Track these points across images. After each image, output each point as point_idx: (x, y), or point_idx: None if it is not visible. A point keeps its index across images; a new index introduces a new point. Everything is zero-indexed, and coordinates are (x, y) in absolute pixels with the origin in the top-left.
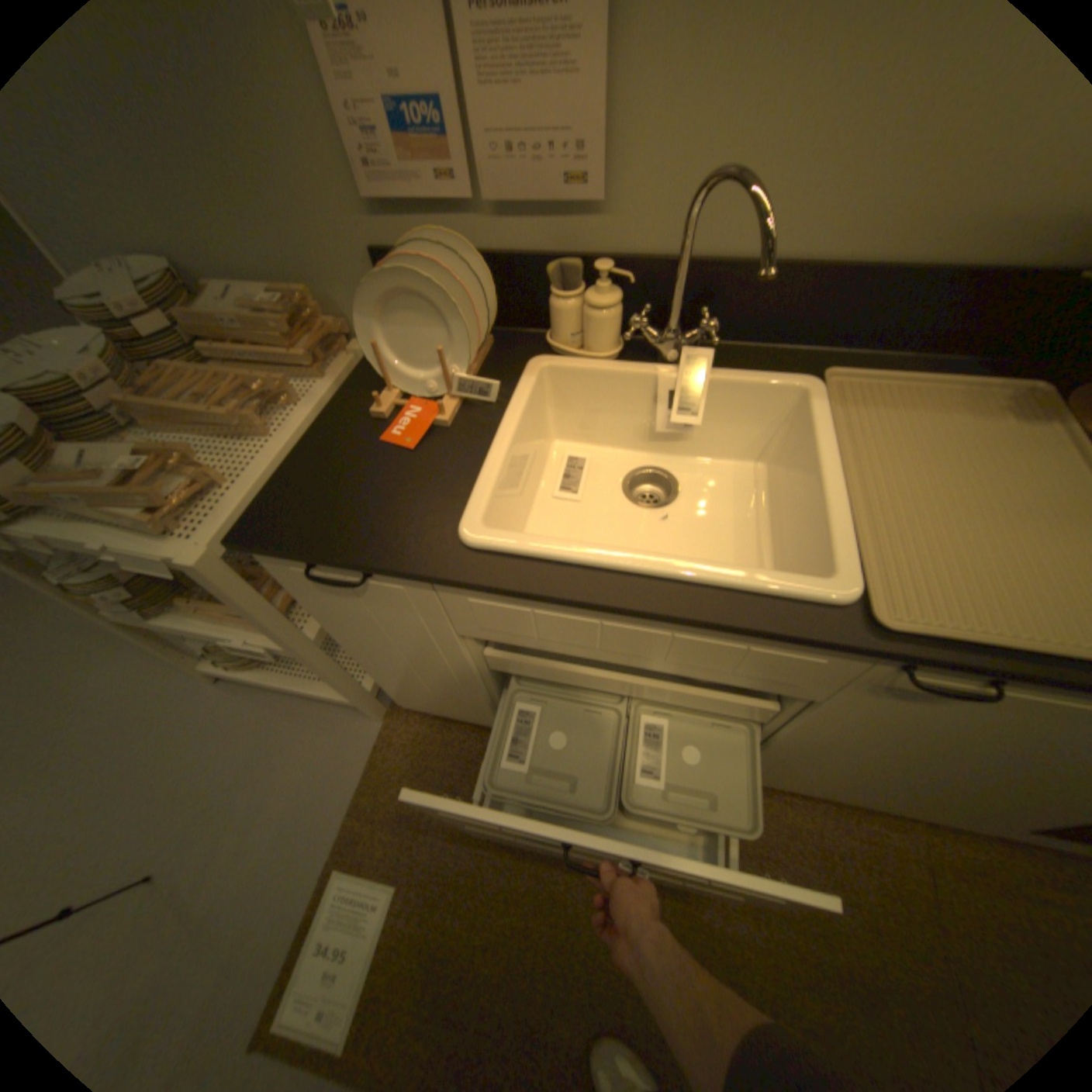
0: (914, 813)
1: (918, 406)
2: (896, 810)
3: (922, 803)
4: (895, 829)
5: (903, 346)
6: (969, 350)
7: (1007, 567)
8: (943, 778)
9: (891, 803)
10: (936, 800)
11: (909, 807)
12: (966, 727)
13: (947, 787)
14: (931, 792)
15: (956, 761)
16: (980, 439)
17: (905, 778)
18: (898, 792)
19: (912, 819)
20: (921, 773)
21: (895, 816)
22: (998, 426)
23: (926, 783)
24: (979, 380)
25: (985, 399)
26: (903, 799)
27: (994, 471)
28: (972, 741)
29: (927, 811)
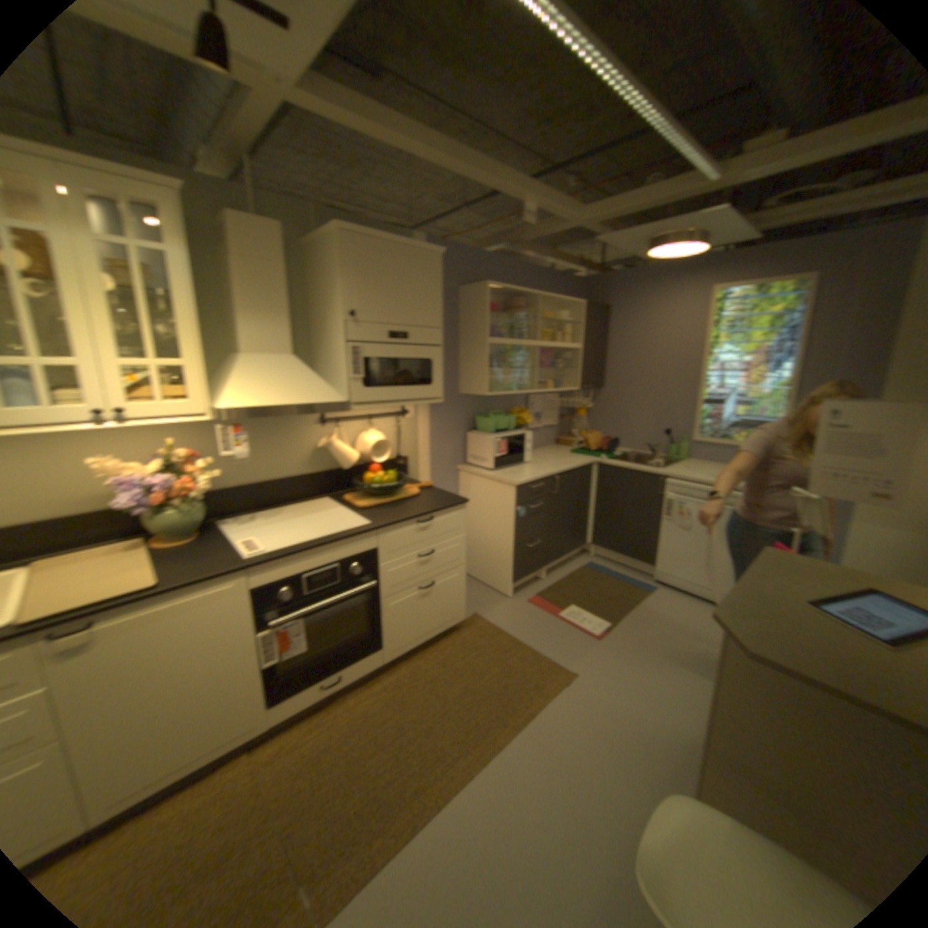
0: (210, 746)
1: (75, 562)
2: (200, 752)
3: (196, 732)
4: (225, 772)
5: (75, 547)
6: (108, 539)
7: (87, 592)
8: (165, 700)
9: (187, 747)
10: (194, 721)
11: (198, 742)
12: (114, 656)
13: (179, 706)
14: (181, 716)
15: (148, 682)
16: (99, 563)
17: (156, 716)
18: (172, 732)
19: (222, 755)
20: (153, 705)
21: (212, 761)
22: (110, 557)
23: (168, 711)
24: (109, 547)
25: (110, 552)
26: (185, 737)
27: (100, 570)
28: (131, 663)
29: (208, 737)
